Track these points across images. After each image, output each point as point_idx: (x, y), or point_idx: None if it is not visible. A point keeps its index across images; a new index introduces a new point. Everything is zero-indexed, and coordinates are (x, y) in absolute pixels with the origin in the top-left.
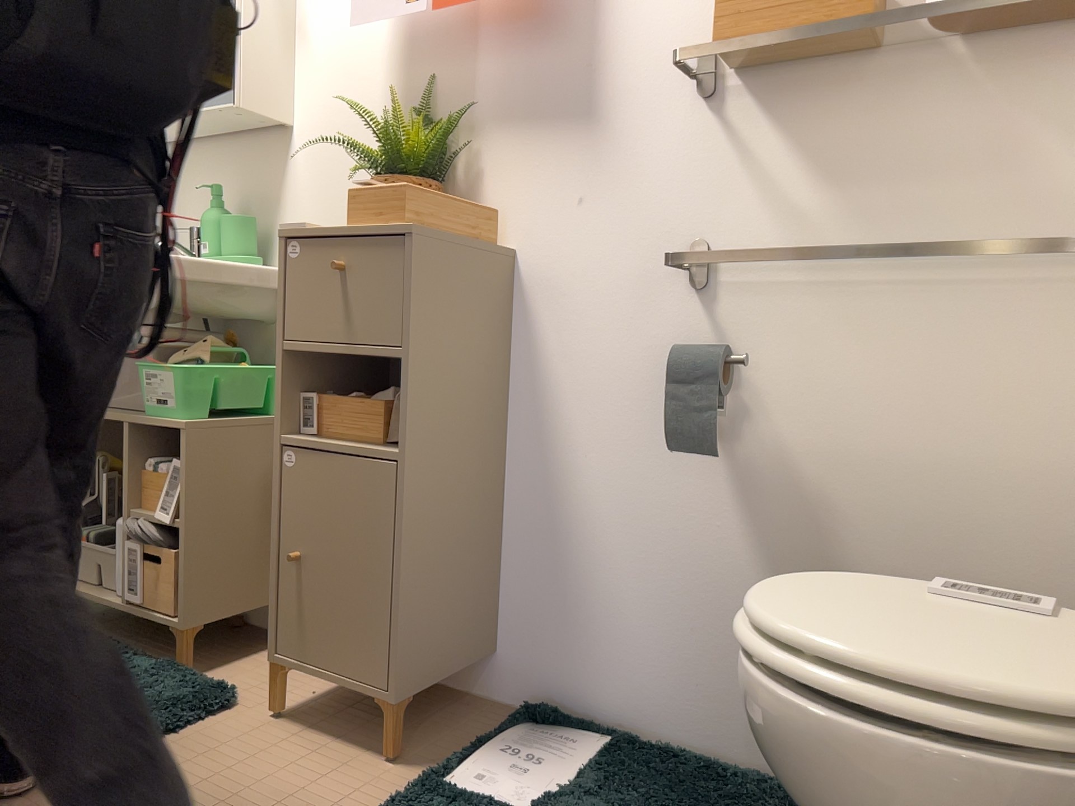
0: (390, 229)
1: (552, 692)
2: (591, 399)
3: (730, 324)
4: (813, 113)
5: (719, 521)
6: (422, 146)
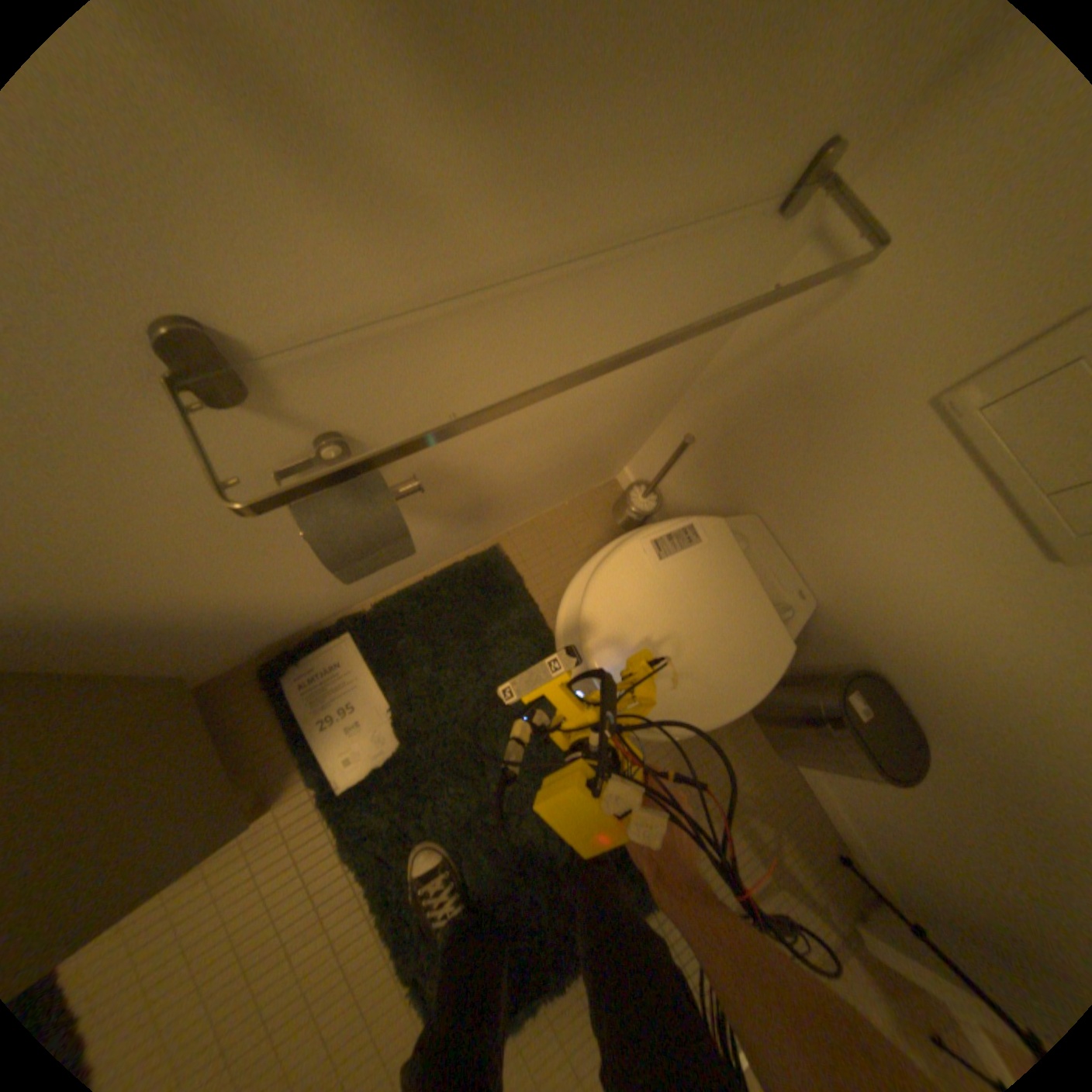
0: None
1: (264, 648)
2: (115, 575)
3: (328, 408)
4: None
5: None
6: None
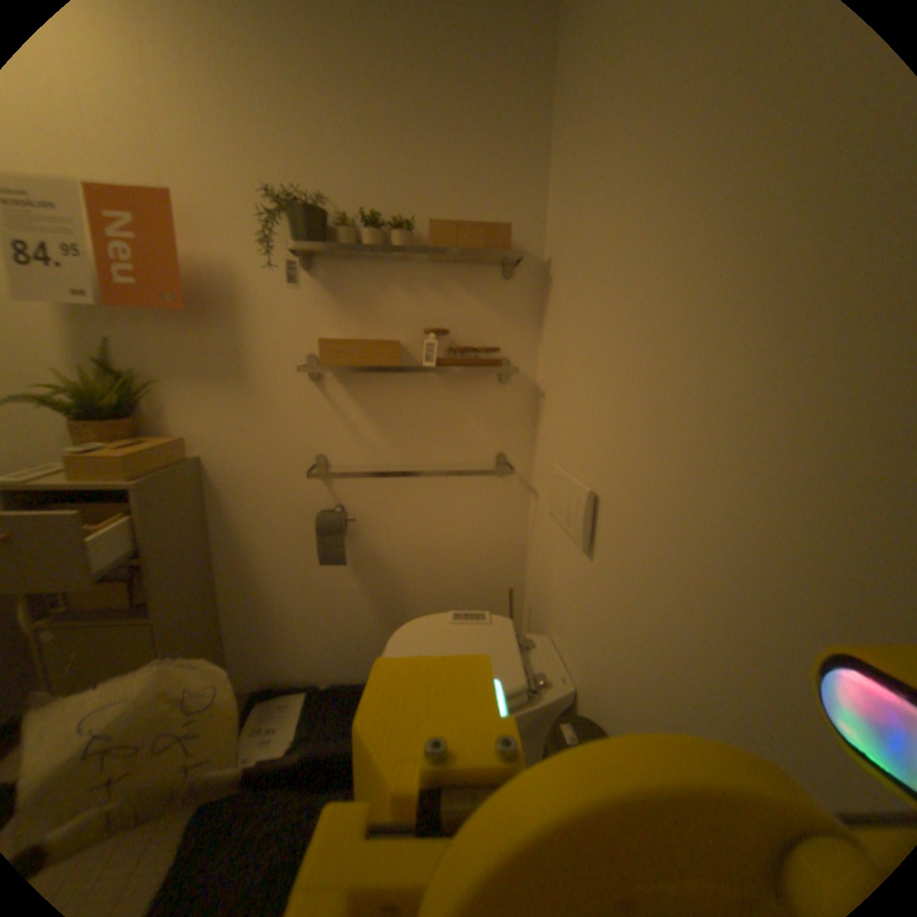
0: (110, 484)
1: (266, 682)
2: (268, 536)
3: (344, 494)
4: (376, 393)
5: (348, 584)
6: (103, 384)
